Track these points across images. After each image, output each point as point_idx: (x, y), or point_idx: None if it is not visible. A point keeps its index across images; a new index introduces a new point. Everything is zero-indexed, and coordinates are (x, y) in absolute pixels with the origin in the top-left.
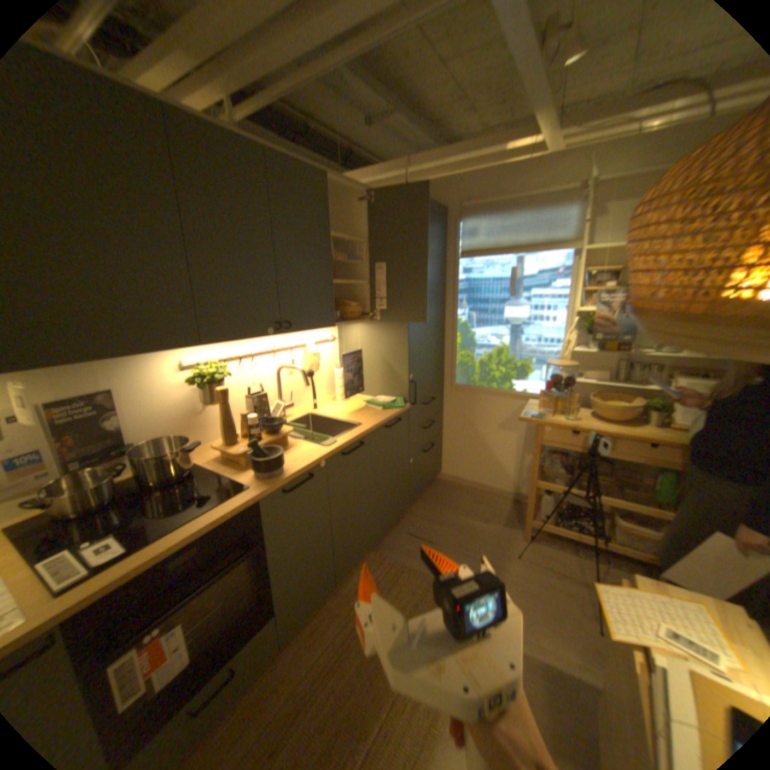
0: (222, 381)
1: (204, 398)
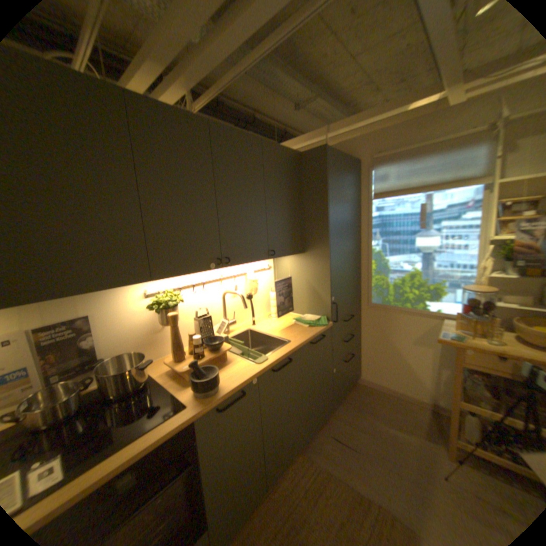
0: (177, 306)
1: (162, 320)
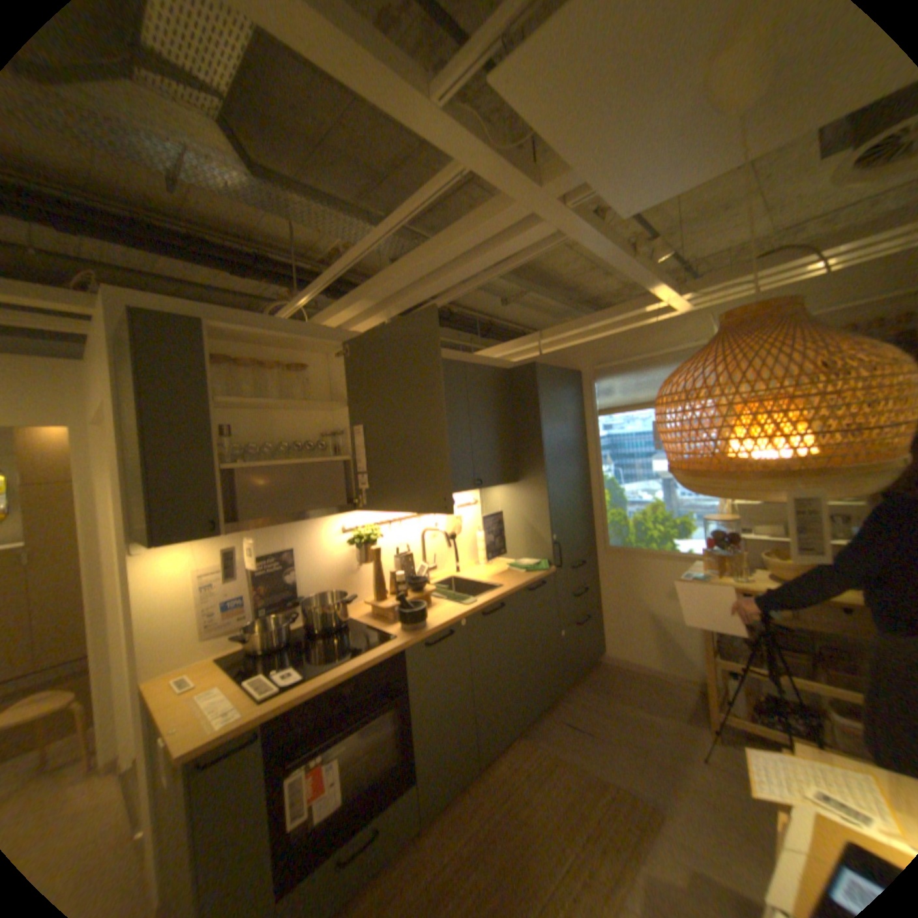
0: (375, 542)
1: (360, 557)
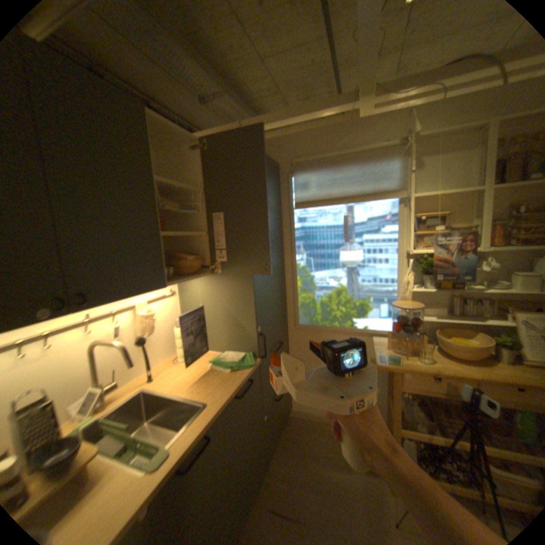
0: None
1: None
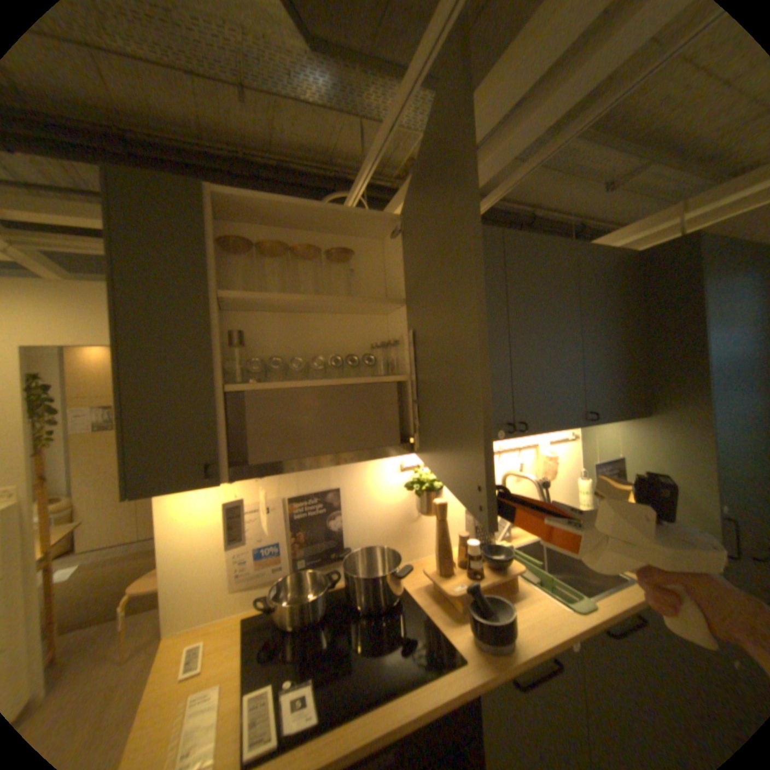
0: (441, 487)
1: (421, 505)
